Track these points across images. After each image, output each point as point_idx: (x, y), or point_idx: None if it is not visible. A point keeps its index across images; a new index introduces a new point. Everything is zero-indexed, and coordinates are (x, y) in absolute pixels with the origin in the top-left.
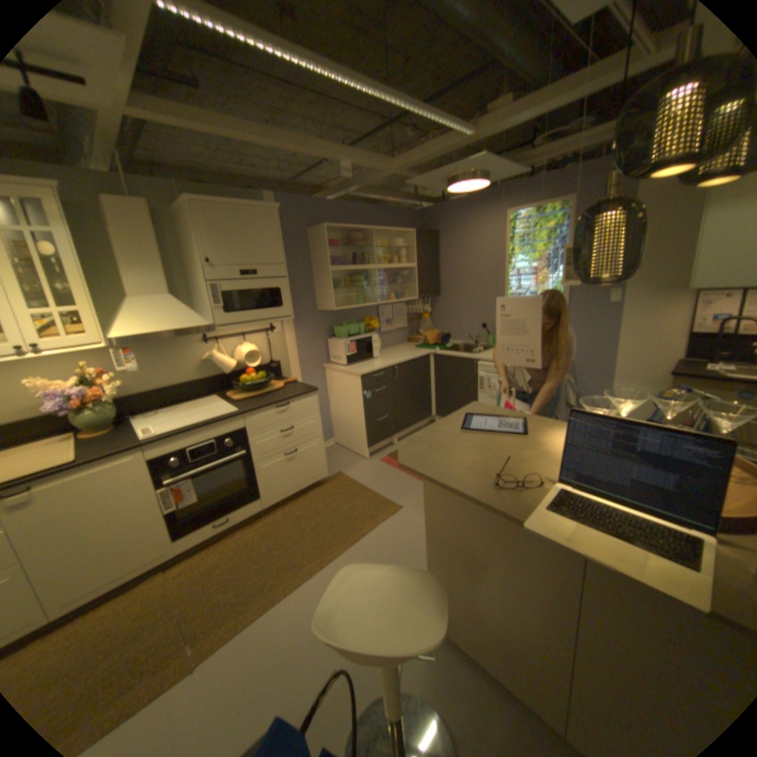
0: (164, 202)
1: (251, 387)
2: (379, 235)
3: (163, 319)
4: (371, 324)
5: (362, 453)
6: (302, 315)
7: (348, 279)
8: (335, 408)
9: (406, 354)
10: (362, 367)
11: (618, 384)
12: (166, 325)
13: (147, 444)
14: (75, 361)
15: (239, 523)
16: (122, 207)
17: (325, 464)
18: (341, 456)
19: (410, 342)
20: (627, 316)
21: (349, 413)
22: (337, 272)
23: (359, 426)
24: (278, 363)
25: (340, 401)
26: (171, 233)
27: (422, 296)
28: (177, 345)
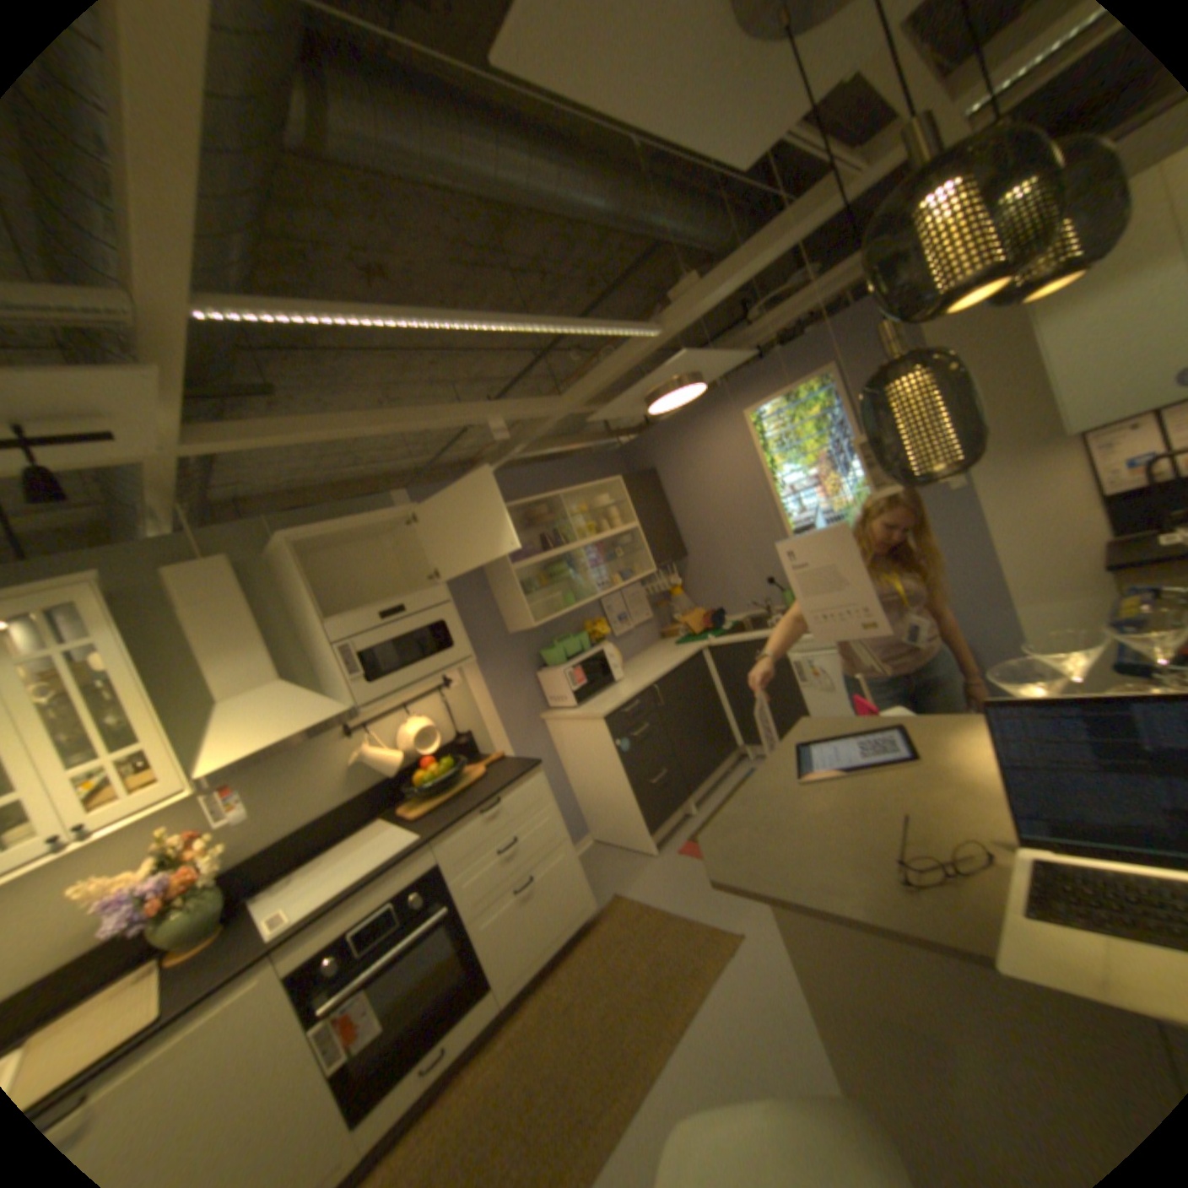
0: (255, 550)
1: (434, 789)
2: (572, 500)
3: (277, 723)
4: (597, 630)
5: (643, 849)
6: (487, 648)
7: (544, 574)
8: (577, 781)
9: (664, 660)
10: (603, 702)
11: (1022, 610)
12: (281, 730)
13: (279, 947)
14: (150, 830)
15: (464, 1052)
16: (196, 576)
17: (587, 890)
18: (610, 864)
19: (665, 639)
20: (987, 504)
21: (602, 784)
22: (525, 570)
23: (625, 802)
24: (469, 734)
25: (582, 768)
26: (272, 589)
27: (661, 565)
28: (306, 755)
